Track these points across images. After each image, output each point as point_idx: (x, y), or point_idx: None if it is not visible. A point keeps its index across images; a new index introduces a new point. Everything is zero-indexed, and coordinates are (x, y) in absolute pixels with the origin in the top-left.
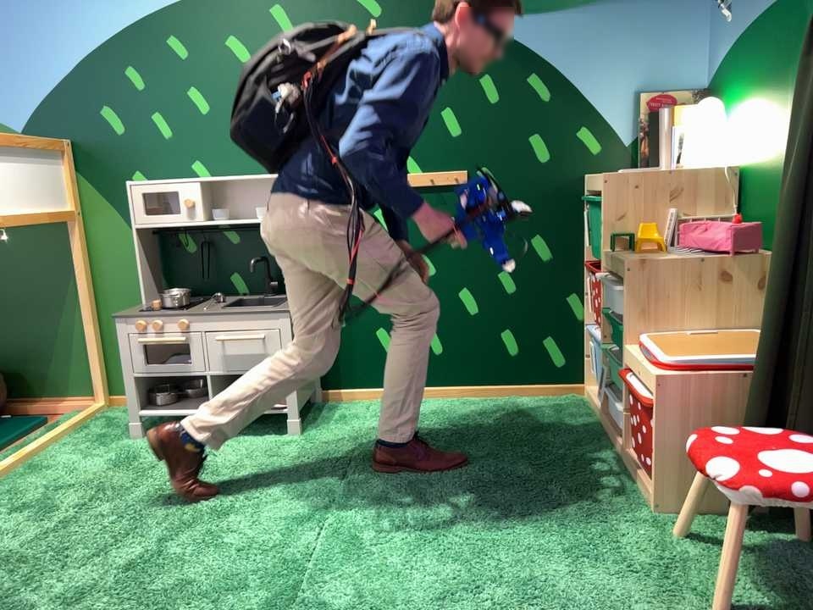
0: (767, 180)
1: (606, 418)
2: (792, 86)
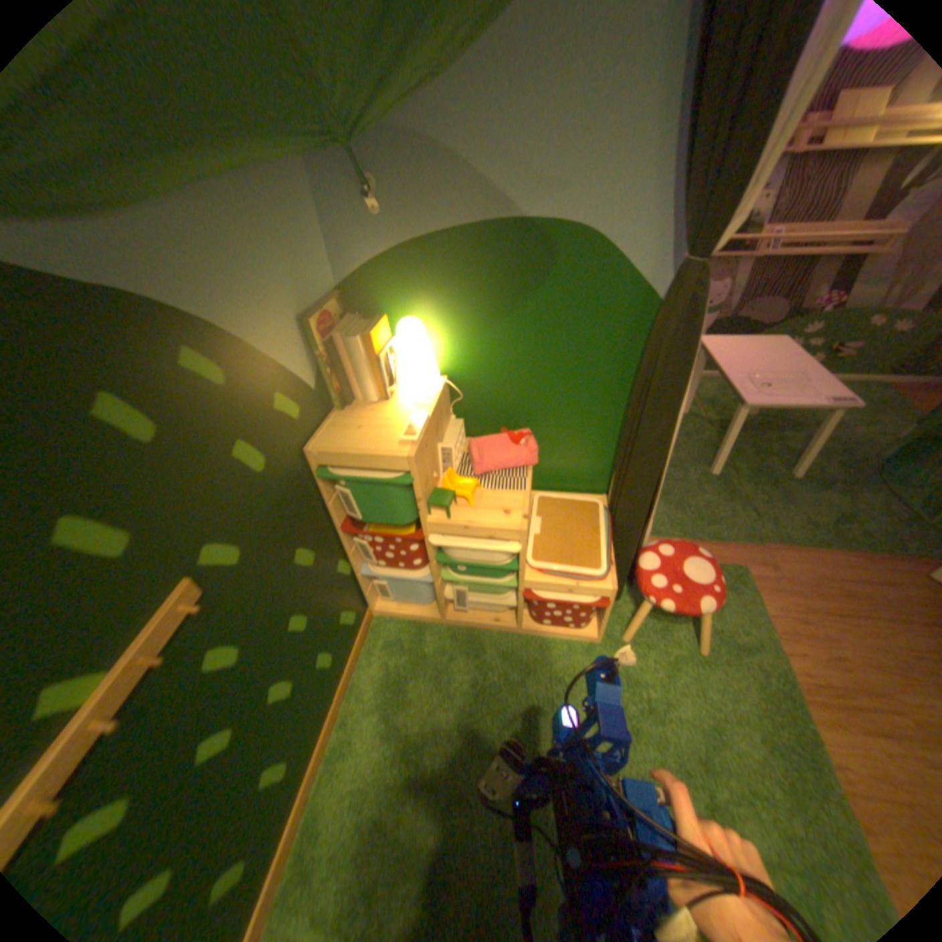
0: (509, 389)
1: (459, 614)
2: (545, 318)
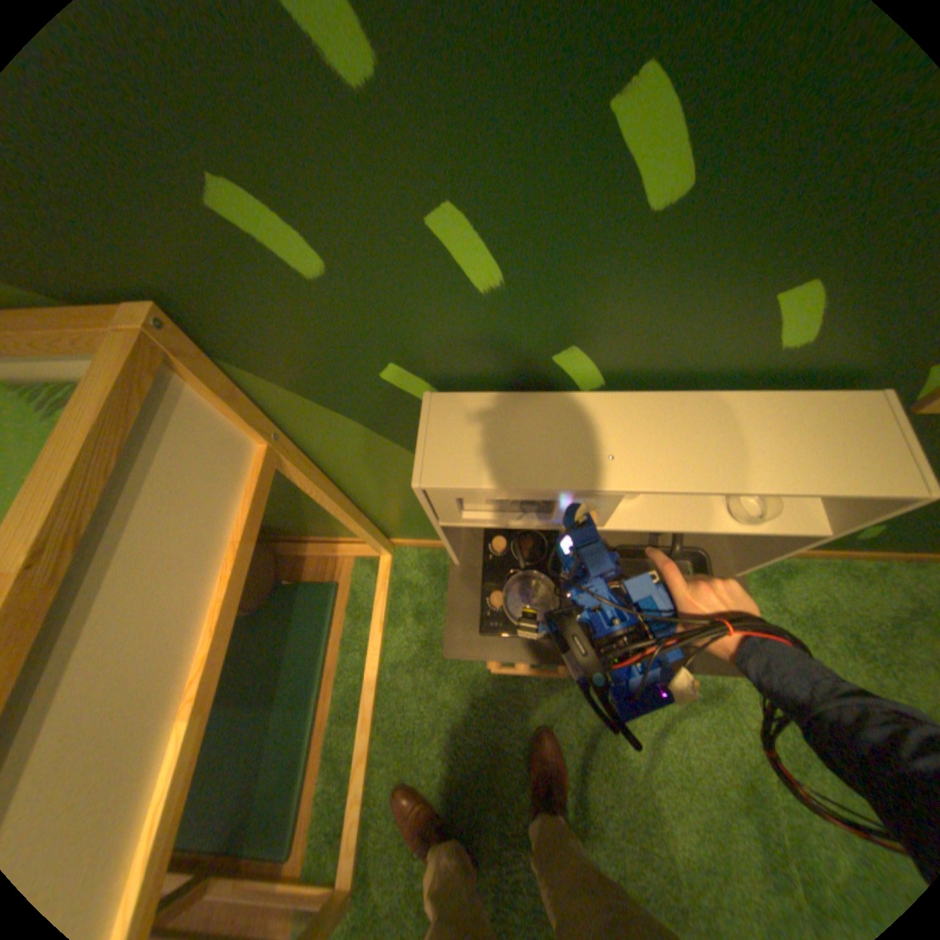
0: None
1: None
2: None
